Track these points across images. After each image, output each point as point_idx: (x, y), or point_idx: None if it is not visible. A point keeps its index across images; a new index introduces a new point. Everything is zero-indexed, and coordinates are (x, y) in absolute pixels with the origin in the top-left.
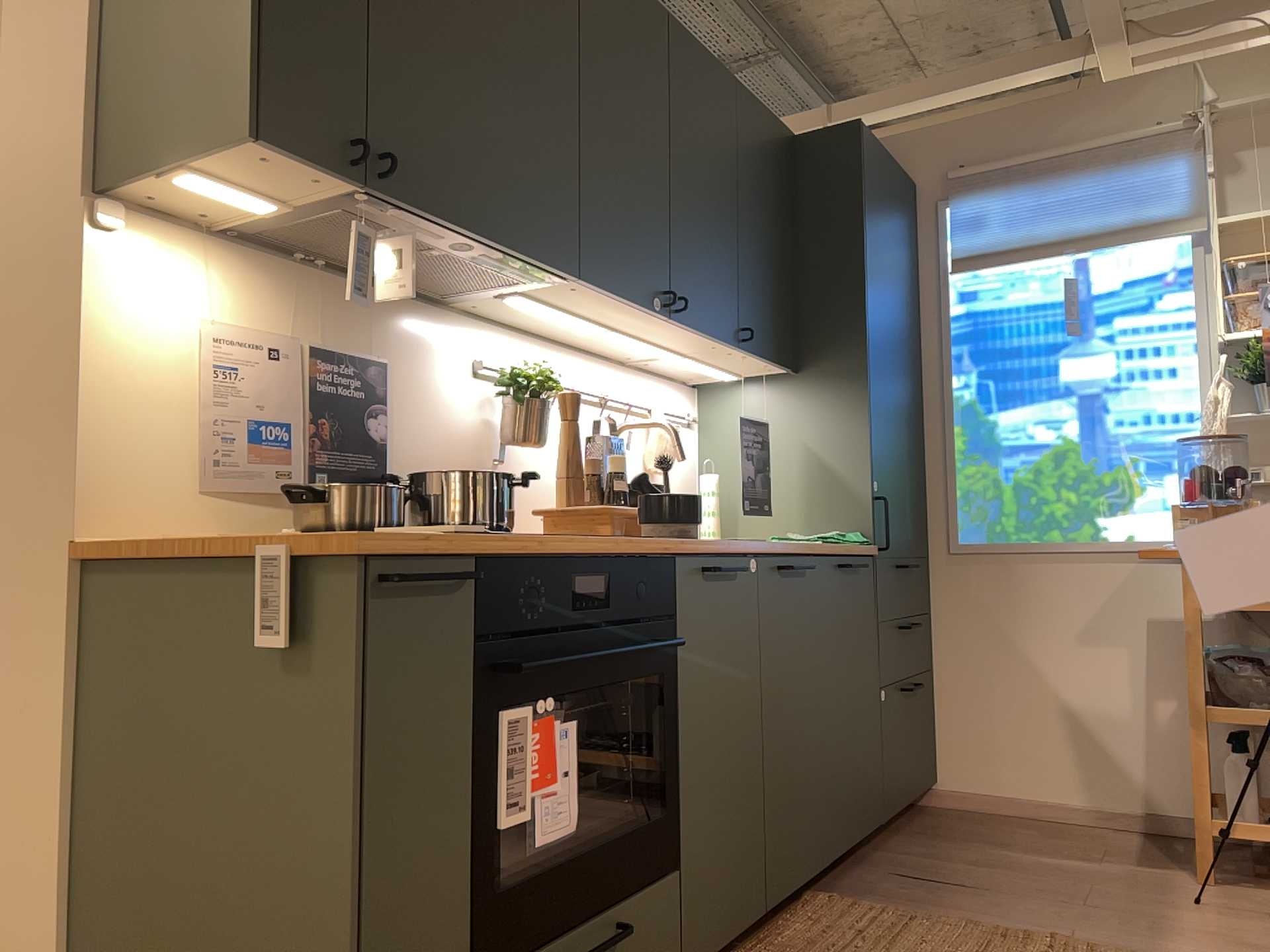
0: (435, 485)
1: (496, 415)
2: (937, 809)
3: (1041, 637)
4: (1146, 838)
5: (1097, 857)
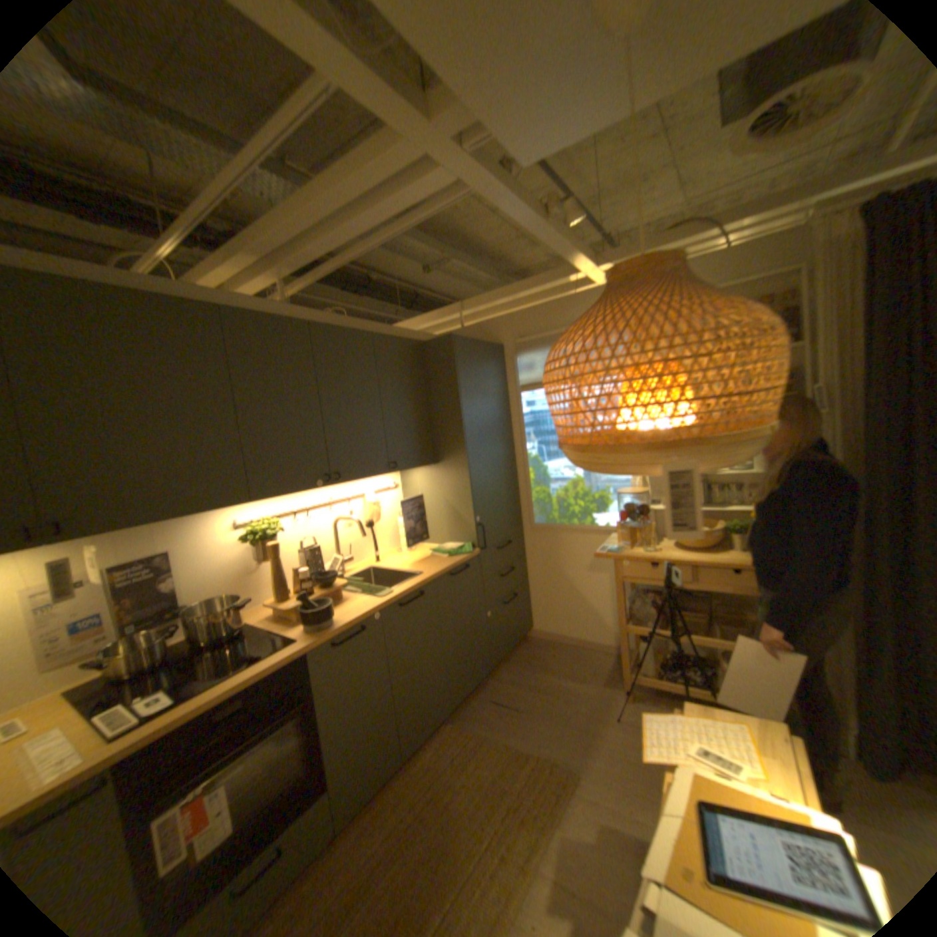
0: (190, 622)
1: (250, 547)
2: (531, 641)
3: (571, 569)
4: (616, 662)
5: (587, 681)
